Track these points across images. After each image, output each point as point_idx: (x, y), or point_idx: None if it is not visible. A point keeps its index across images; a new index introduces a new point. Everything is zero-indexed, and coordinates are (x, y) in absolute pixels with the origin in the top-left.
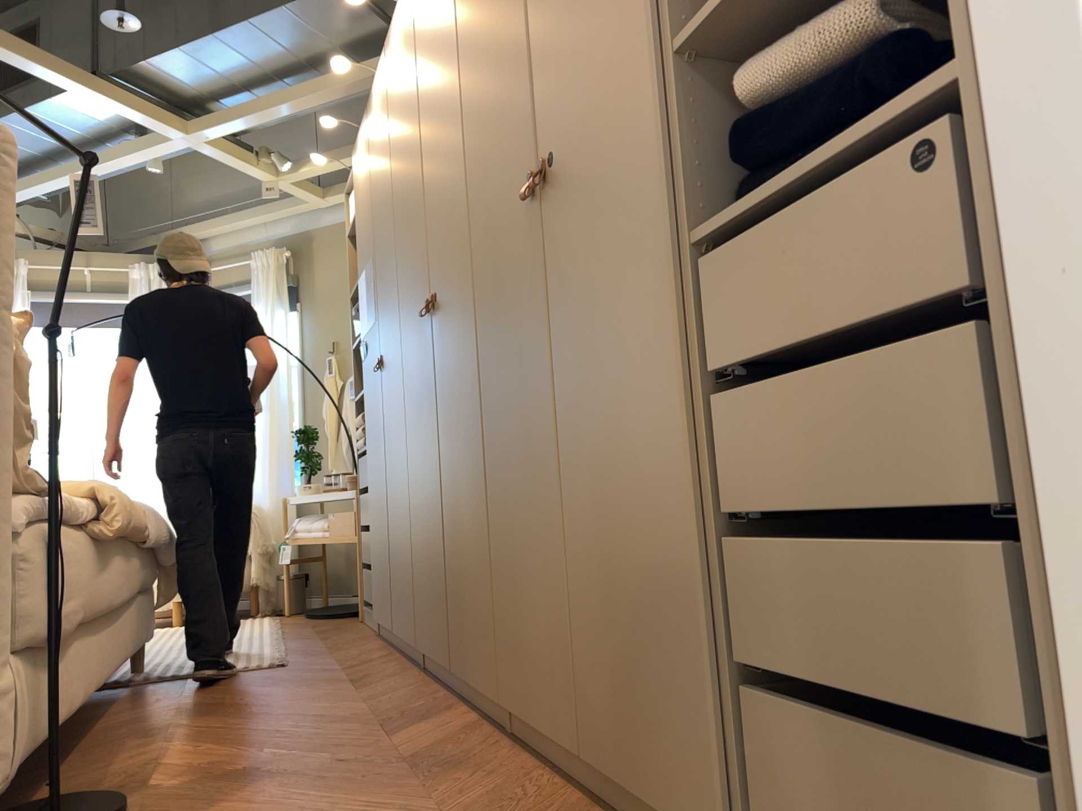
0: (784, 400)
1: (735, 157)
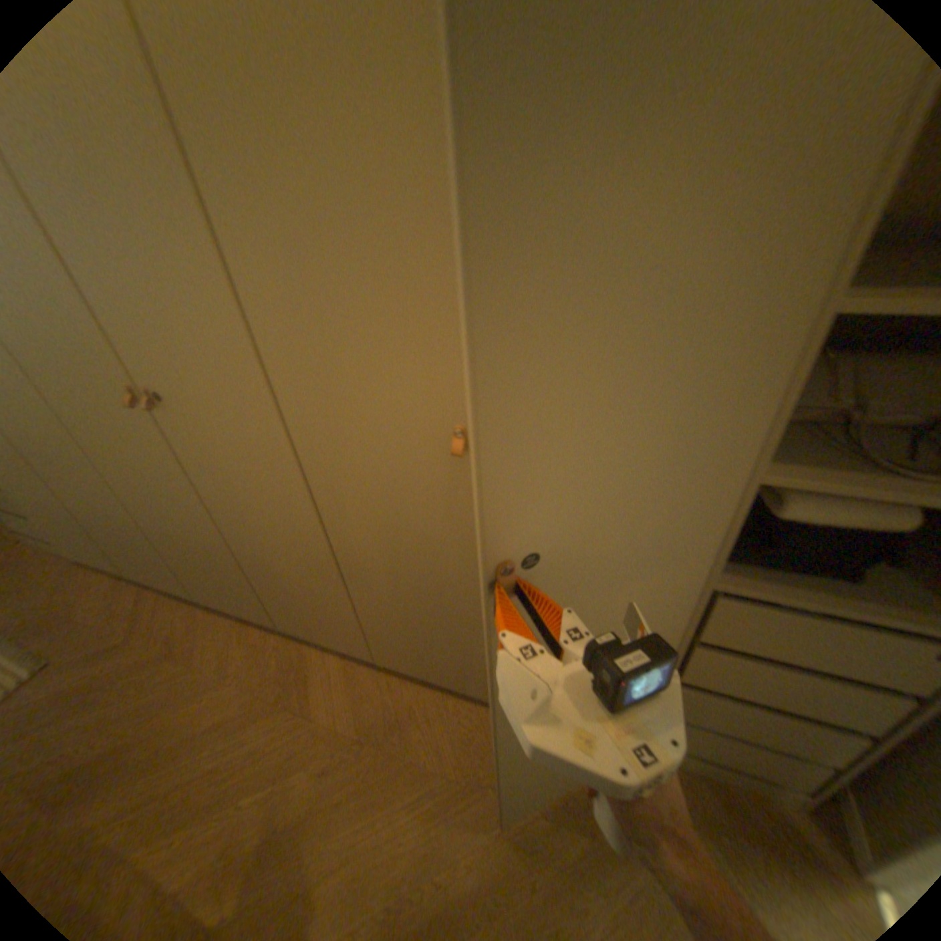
0: (779, 686)
1: (785, 559)
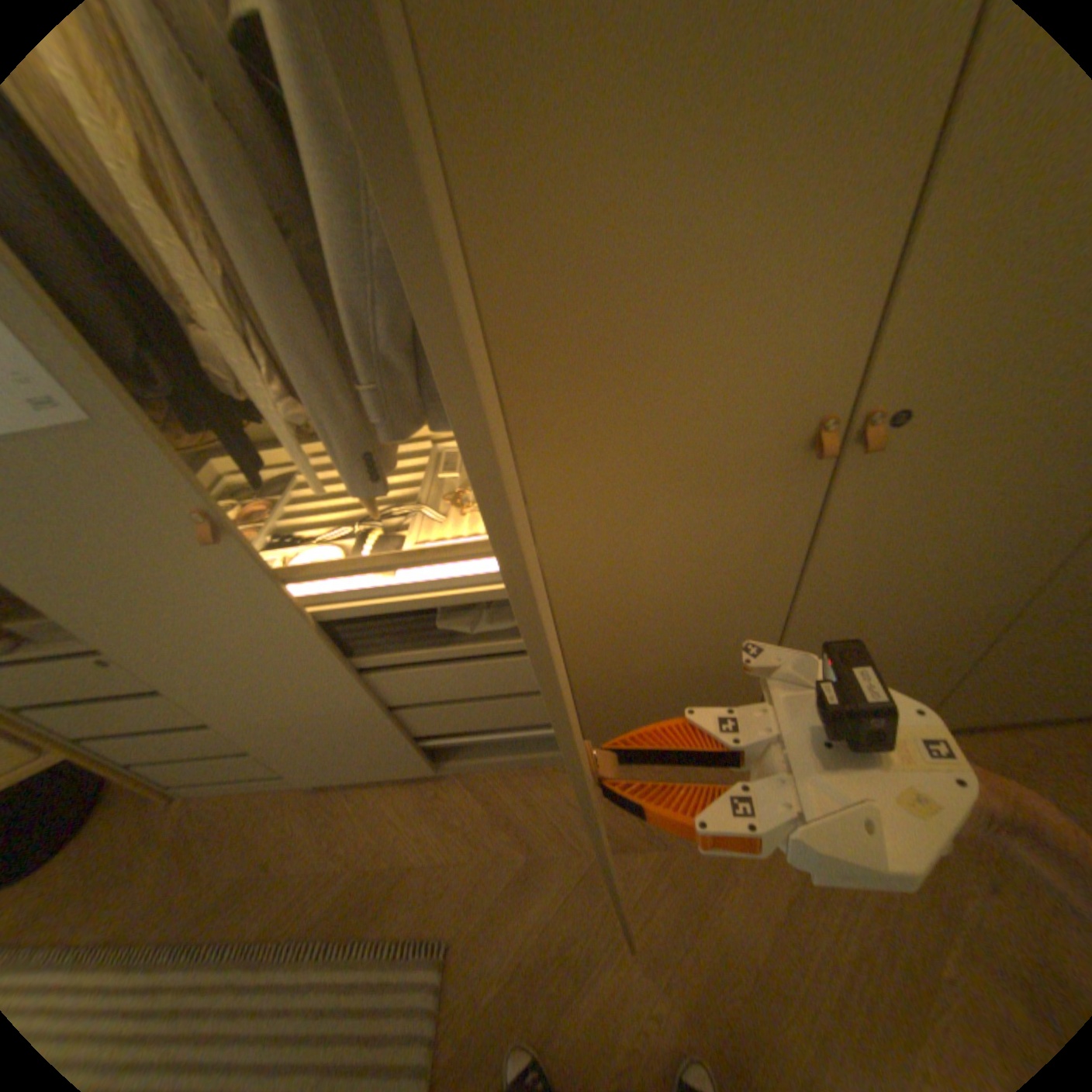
0: None
1: None
